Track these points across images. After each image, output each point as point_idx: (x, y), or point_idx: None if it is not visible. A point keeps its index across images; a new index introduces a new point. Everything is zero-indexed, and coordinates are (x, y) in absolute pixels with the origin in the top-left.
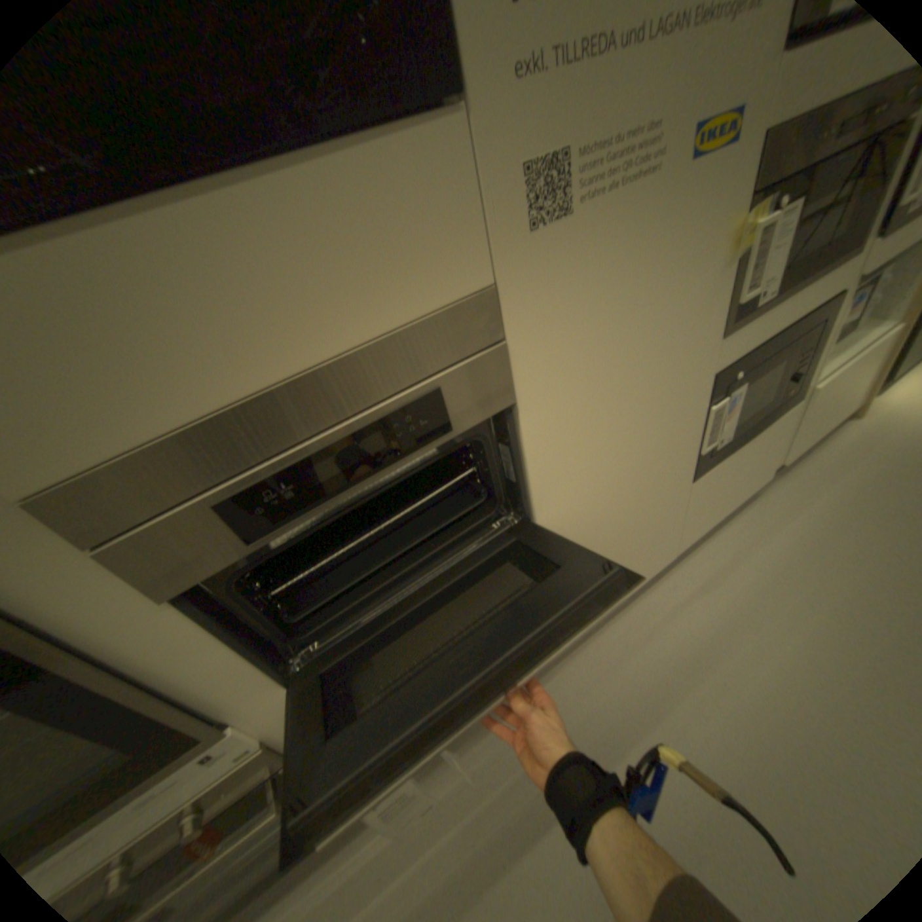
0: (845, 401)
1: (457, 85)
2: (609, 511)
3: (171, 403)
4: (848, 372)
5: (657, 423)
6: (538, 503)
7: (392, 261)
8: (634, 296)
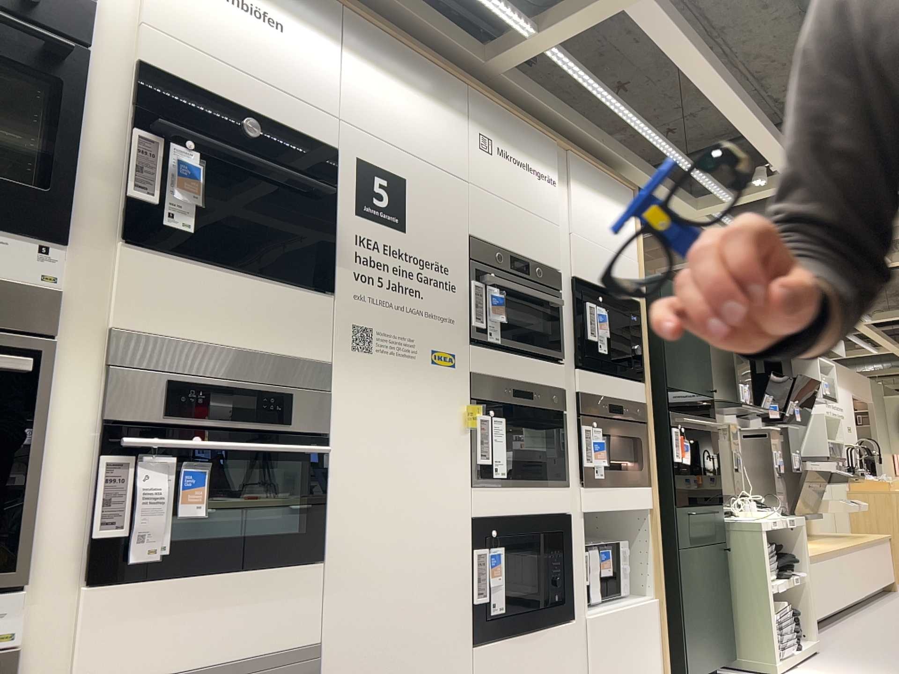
0: (632, 666)
1: (330, 294)
2: (388, 608)
3: (187, 330)
4: (615, 619)
5: (427, 532)
6: (329, 540)
7: (290, 330)
8: (403, 416)
